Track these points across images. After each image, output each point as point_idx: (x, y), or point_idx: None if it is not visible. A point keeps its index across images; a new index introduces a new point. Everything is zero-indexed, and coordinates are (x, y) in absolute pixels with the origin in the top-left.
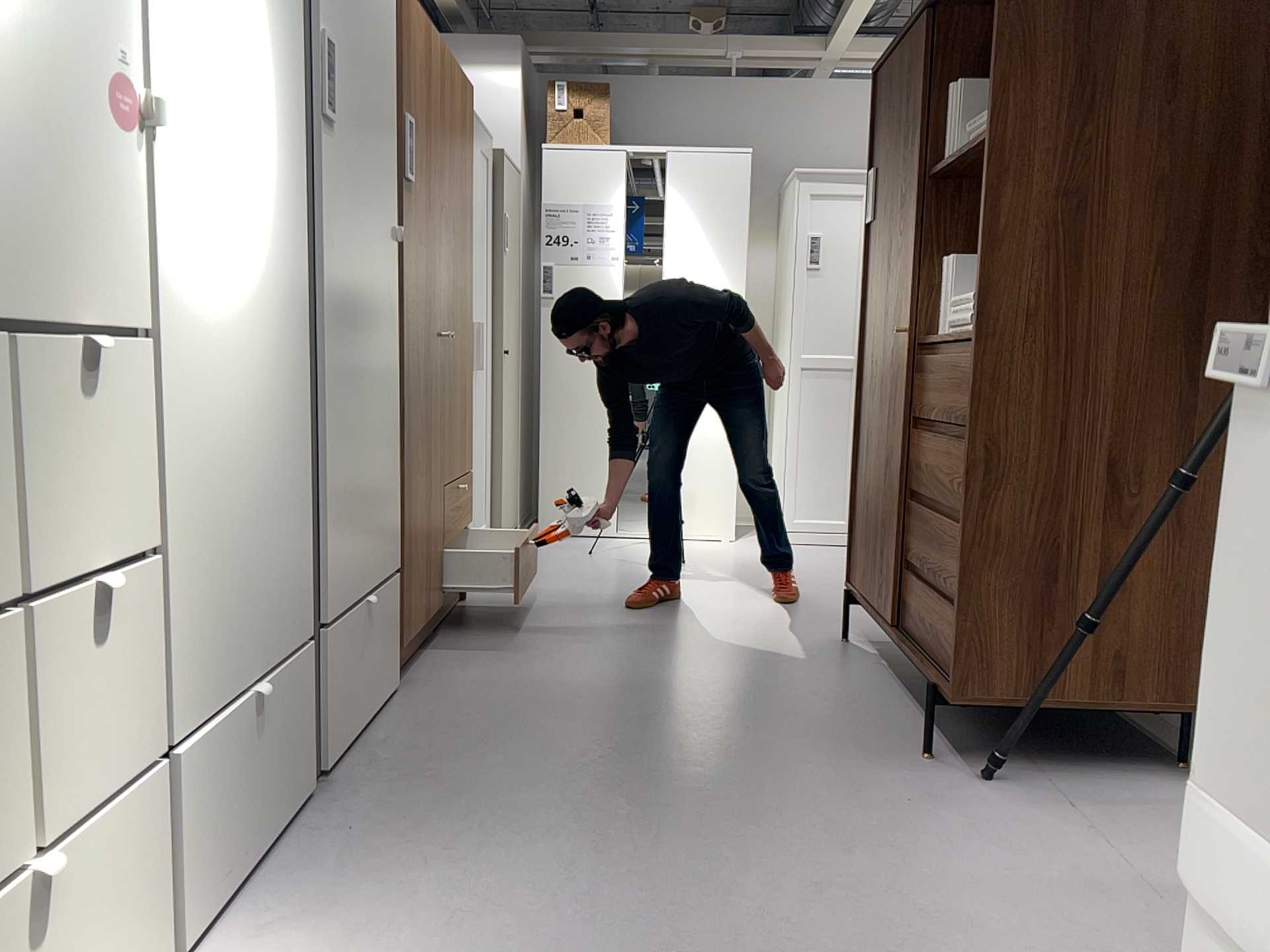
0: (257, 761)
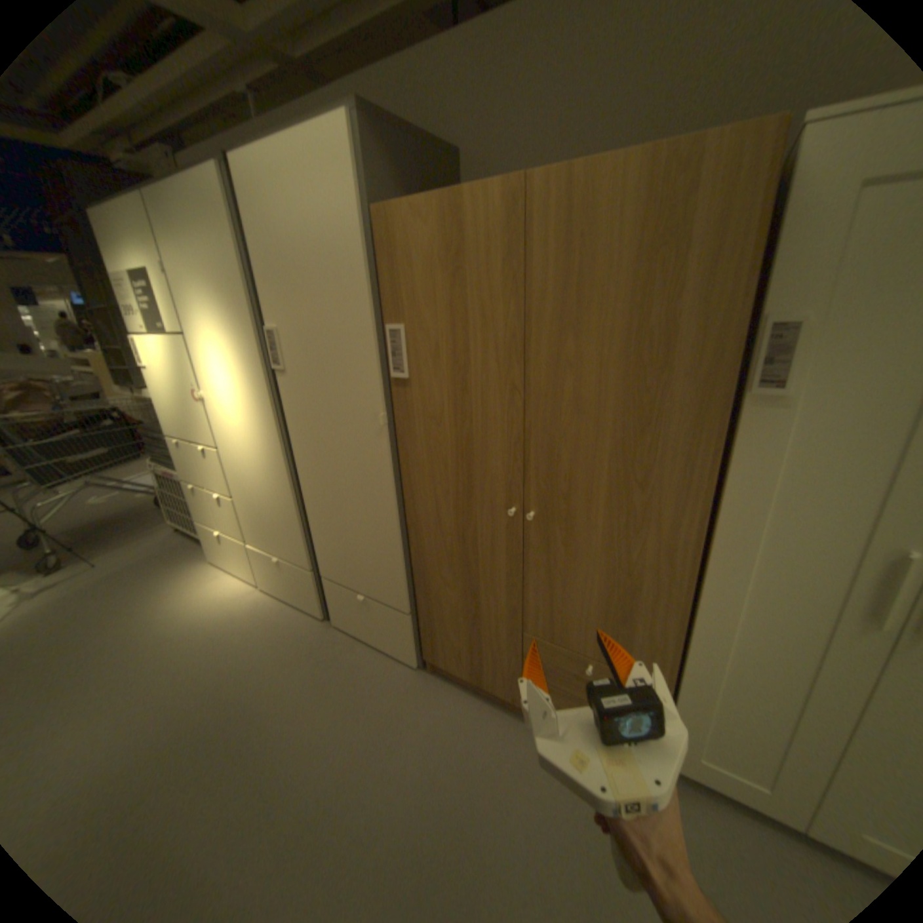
0: (283, 578)
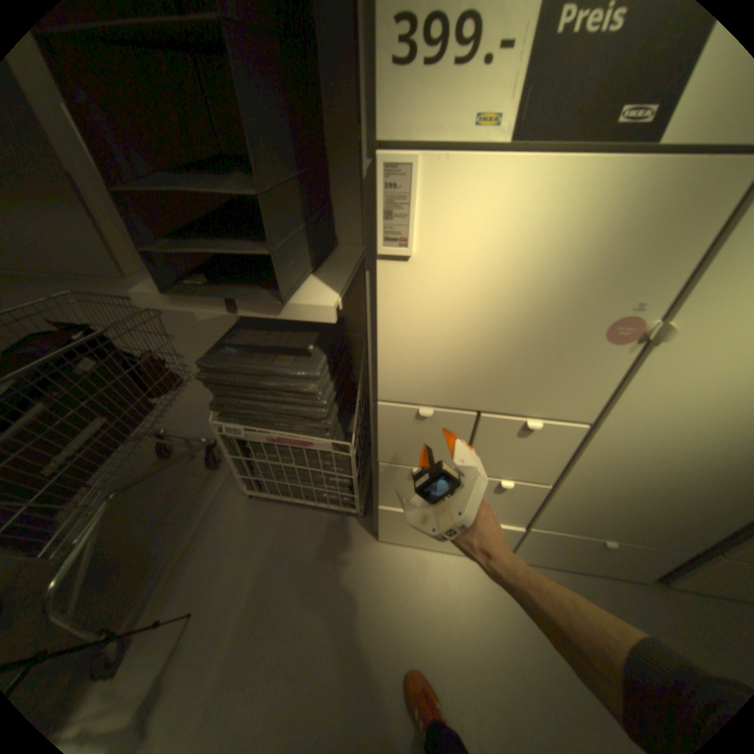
0: (601, 558)
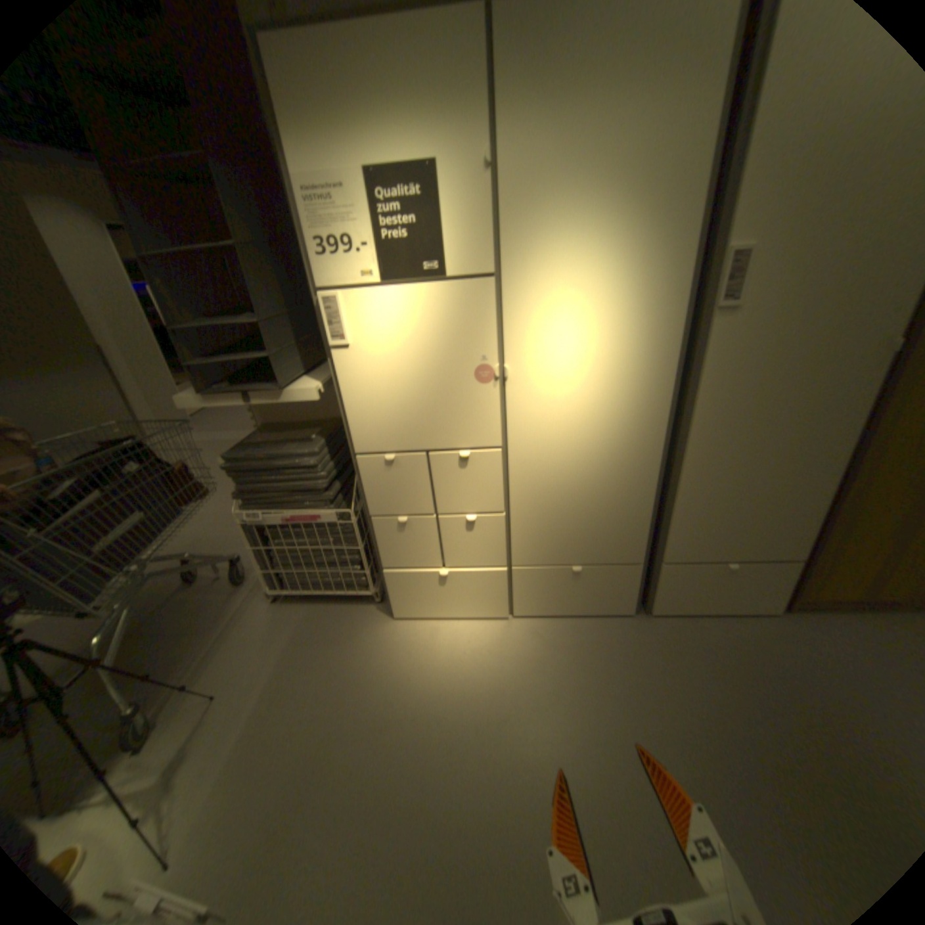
0: (577, 589)
